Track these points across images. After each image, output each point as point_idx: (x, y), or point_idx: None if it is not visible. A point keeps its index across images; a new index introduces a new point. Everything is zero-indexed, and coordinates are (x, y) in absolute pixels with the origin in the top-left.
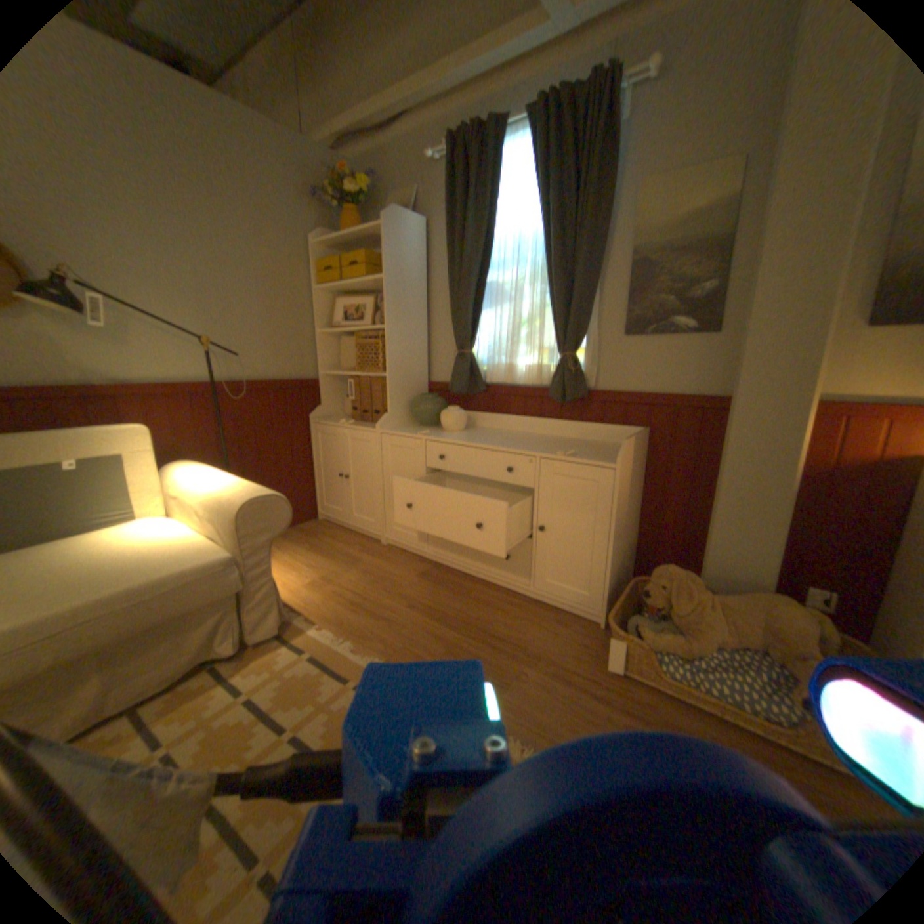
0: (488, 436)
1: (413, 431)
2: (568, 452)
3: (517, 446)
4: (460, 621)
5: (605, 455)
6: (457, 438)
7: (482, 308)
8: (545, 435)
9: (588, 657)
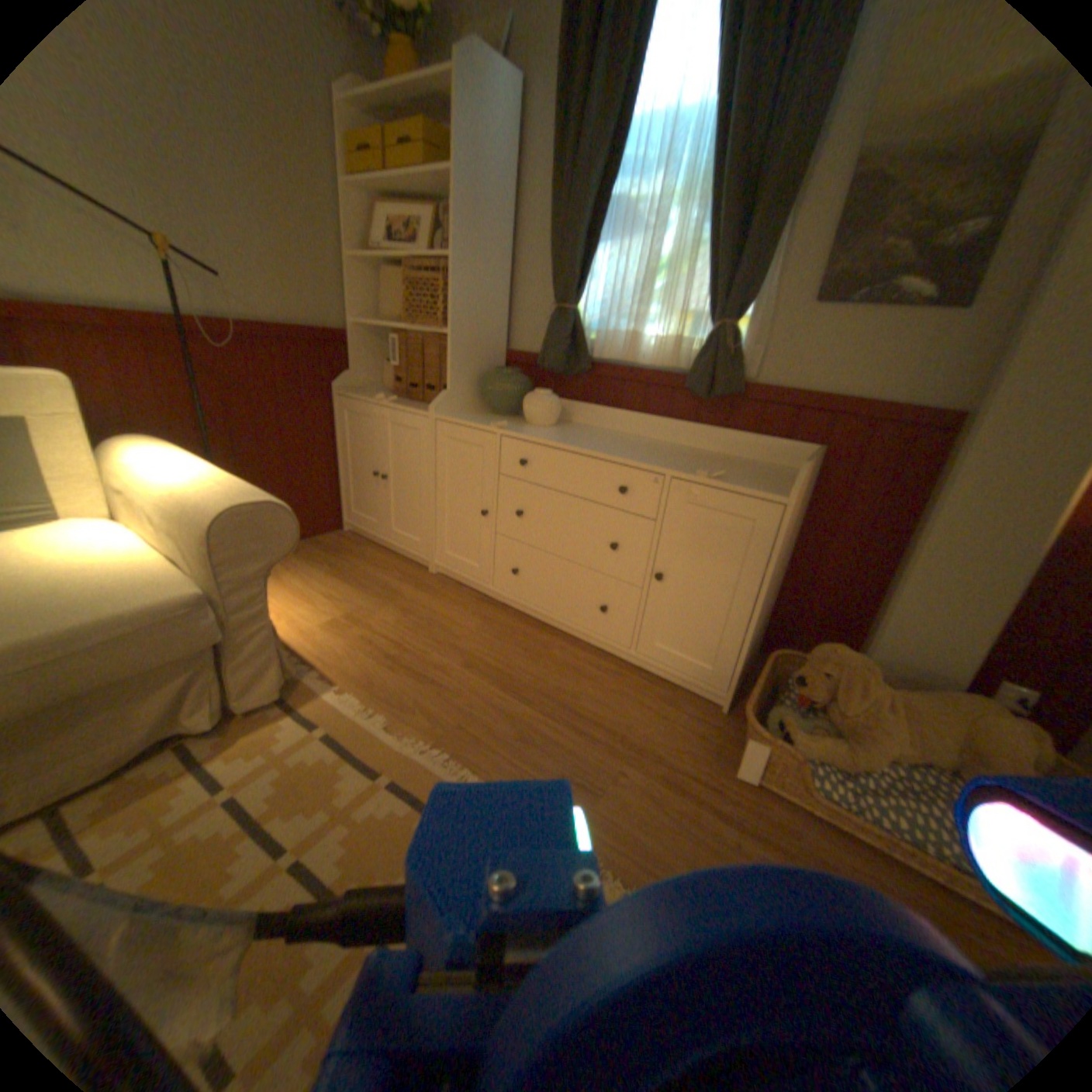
0: (592, 438)
1: (484, 420)
2: (713, 472)
3: (638, 457)
4: (536, 692)
5: (767, 481)
6: (549, 437)
7: (602, 238)
8: (672, 444)
9: (709, 755)
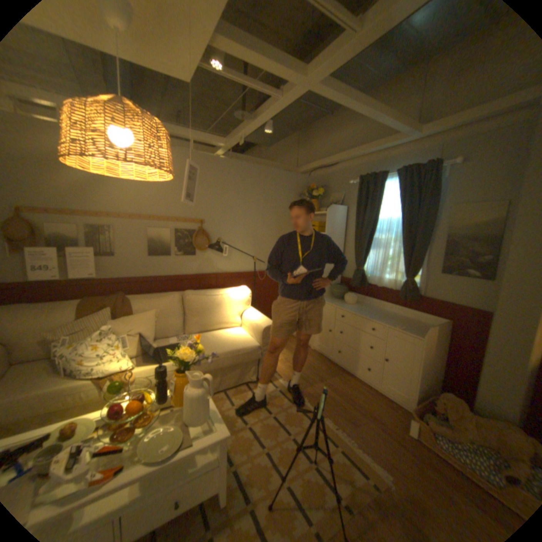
0: (366, 310)
1: (331, 301)
2: (403, 327)
3: (379, 319)
4: (343, 394)
5: (422, 332)
6: (351, 309)
7: (369, 250)
8: (396, 313)
9: (402, 427)
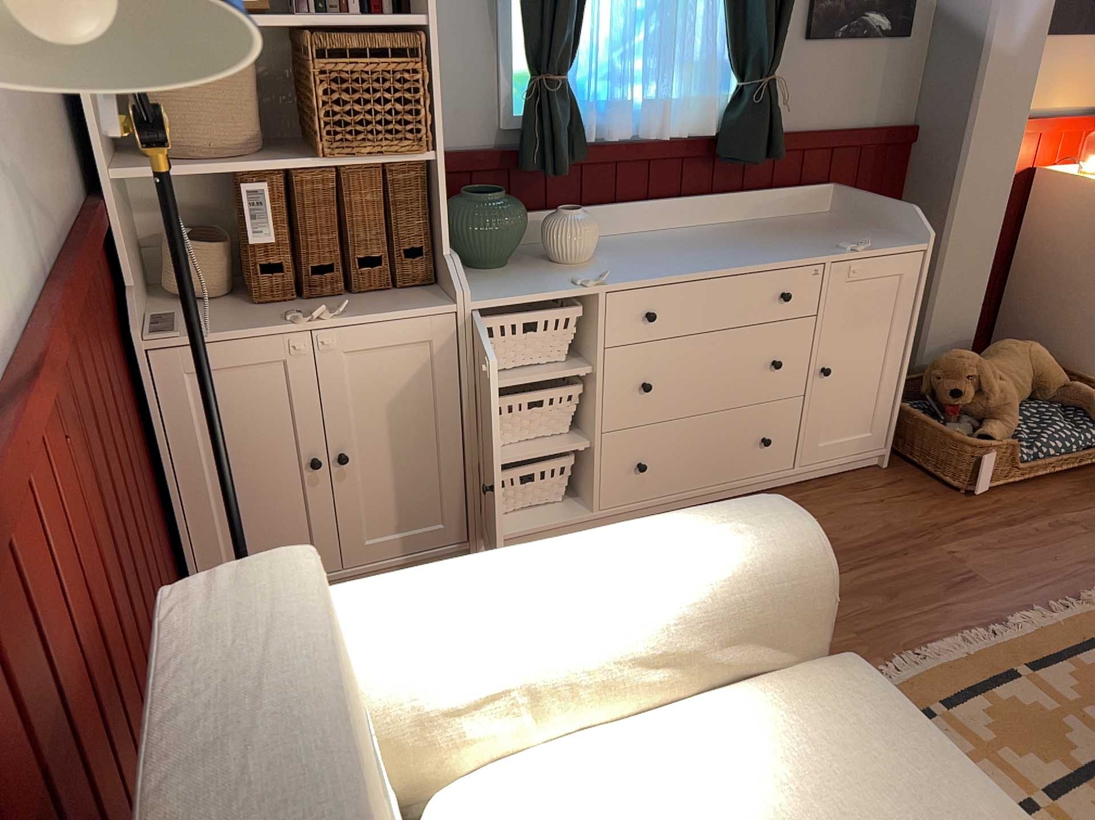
0: (663, 251)
1: (527, 281)
2: (838, 243)
3: (769, 254)
4: None
5: (869, 235)
6: (659, 270)
7: None
8: (700, 226)
9: (936, 500)
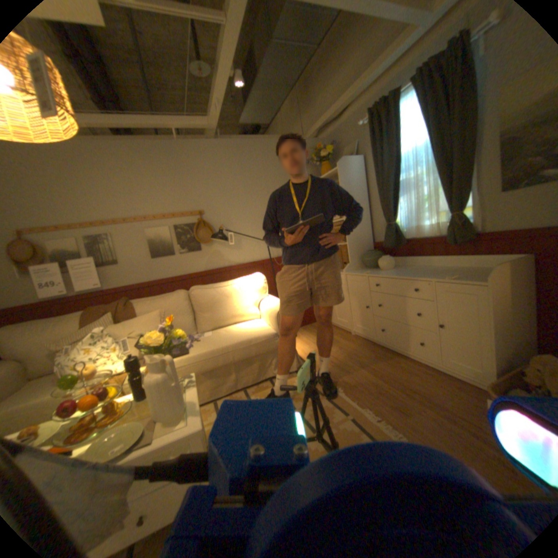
0: (408, 270)
1: (363, 271)
2: (457, 276)
3: (423, 275)
4: (390, 378)
5: (487, 276)
6: (387, 273)
7: (399, 196)
8: (450, 266)
9: (478, 412)
